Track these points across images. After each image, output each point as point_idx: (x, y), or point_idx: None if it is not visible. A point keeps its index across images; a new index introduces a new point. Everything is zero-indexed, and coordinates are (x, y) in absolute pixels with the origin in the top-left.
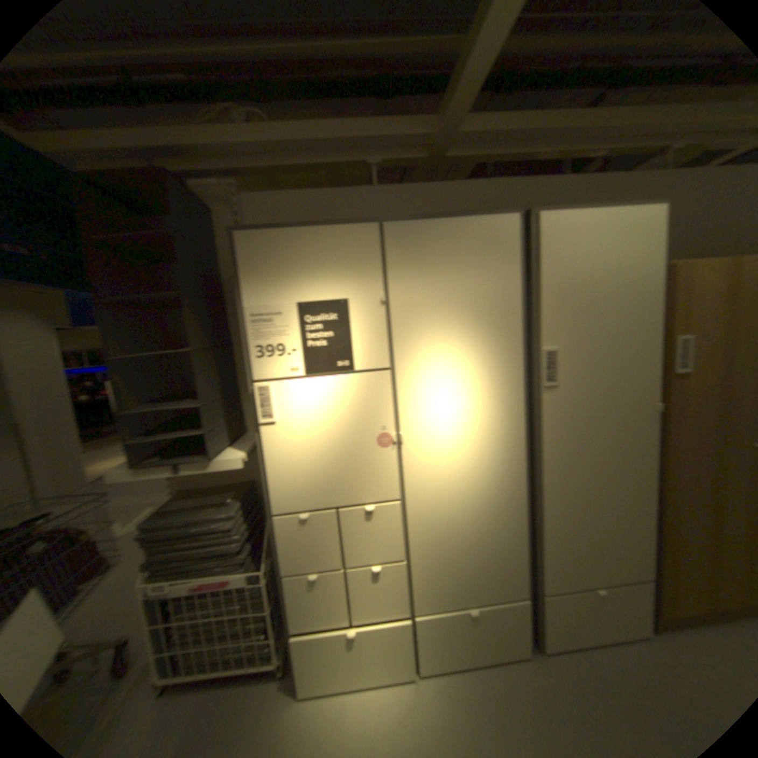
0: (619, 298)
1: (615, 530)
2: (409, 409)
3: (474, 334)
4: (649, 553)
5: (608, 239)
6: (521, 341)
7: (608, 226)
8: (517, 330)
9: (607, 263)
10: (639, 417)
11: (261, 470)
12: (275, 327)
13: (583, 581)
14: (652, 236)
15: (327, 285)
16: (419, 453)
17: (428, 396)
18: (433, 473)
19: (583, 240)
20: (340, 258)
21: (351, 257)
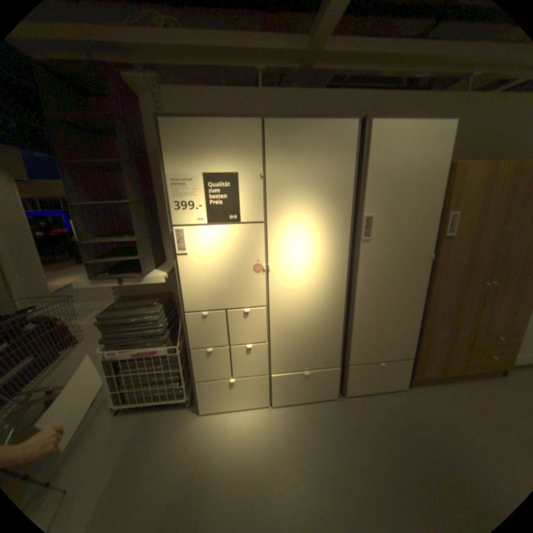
0: (418, 183)
1: (396, 329)
2: (276, 249)
3: (322, 202)
4: (414, 343)
5: (416, 141)
6: (352, 209)
7: (417, 133)
8: (350, 201)
9: (414, 159)
10: (419, 262)
11: (179, 283)
12: (189, 189)
13: (373, 357)
14: (445, 141)
15: (225, 161)
16: (281, 277)
17: (288, 242)
18: (288, 290)
19: (400, 142)
20: (235, 142)
21: (242, 142)
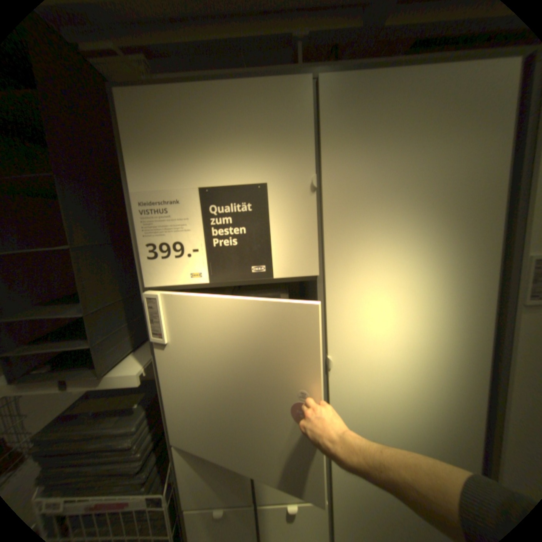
0: None
1: None
2: (343, 328)
3: (437, 232)
4: None
5: None
6: (501, 243)
7: None
8: (498, 228)
9: None
10: None
11: (160, 392)
12: (175, 219)
13: None
14: None
15: (241, 163)
16: (353, 380)
17: (368, 312)
18: (368, 405)
19: None
20: (260, 125)
21: (275, 124)
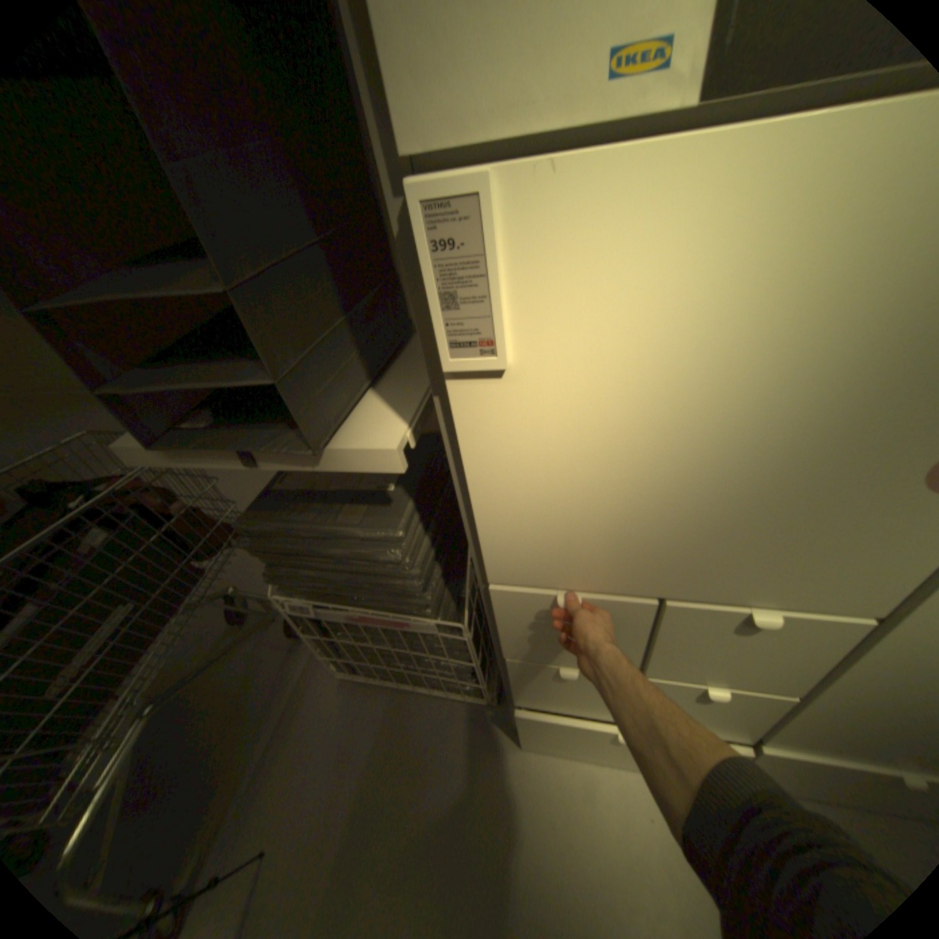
0: None
1: None
2: None
3: None
4: None
5: None
6: None
7: None
8: None
9: None
10: None
11: (465, 496)
12: None
13: None
14: None
15: None
16: None
17: None
18: None
19: None
20: None
21: None
